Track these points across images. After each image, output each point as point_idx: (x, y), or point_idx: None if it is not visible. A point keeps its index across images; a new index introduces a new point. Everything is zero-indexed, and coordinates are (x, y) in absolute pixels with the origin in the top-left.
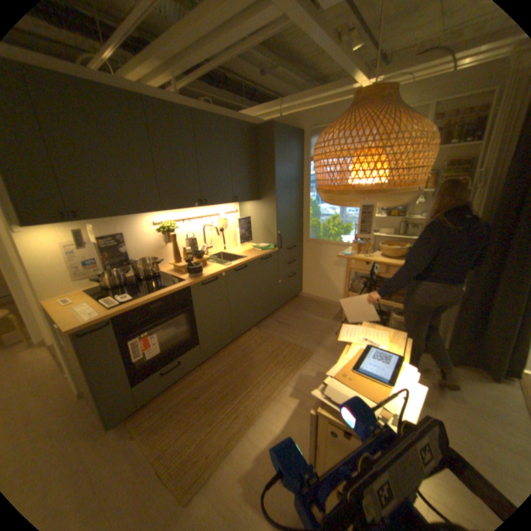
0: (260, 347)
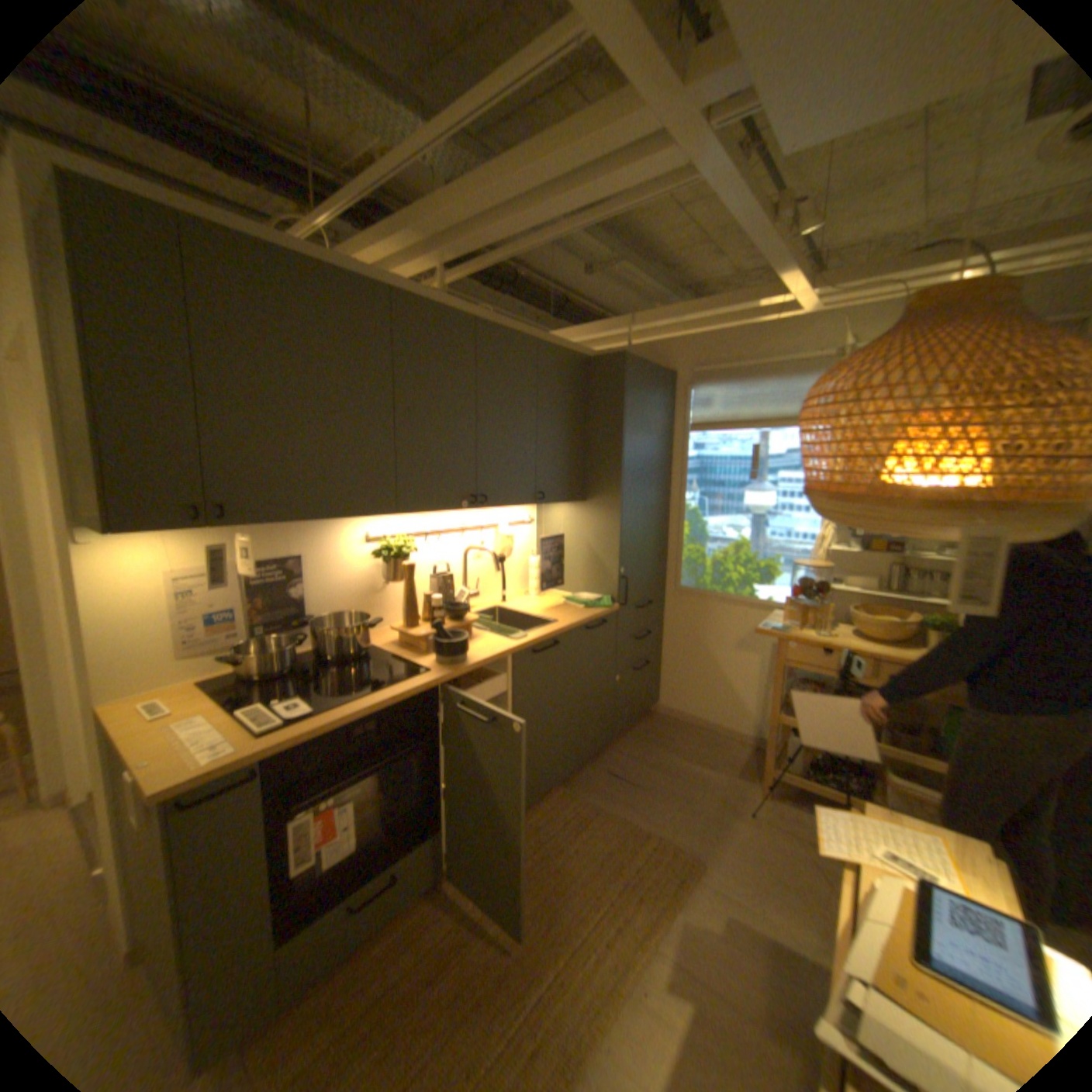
0: (578, 840)
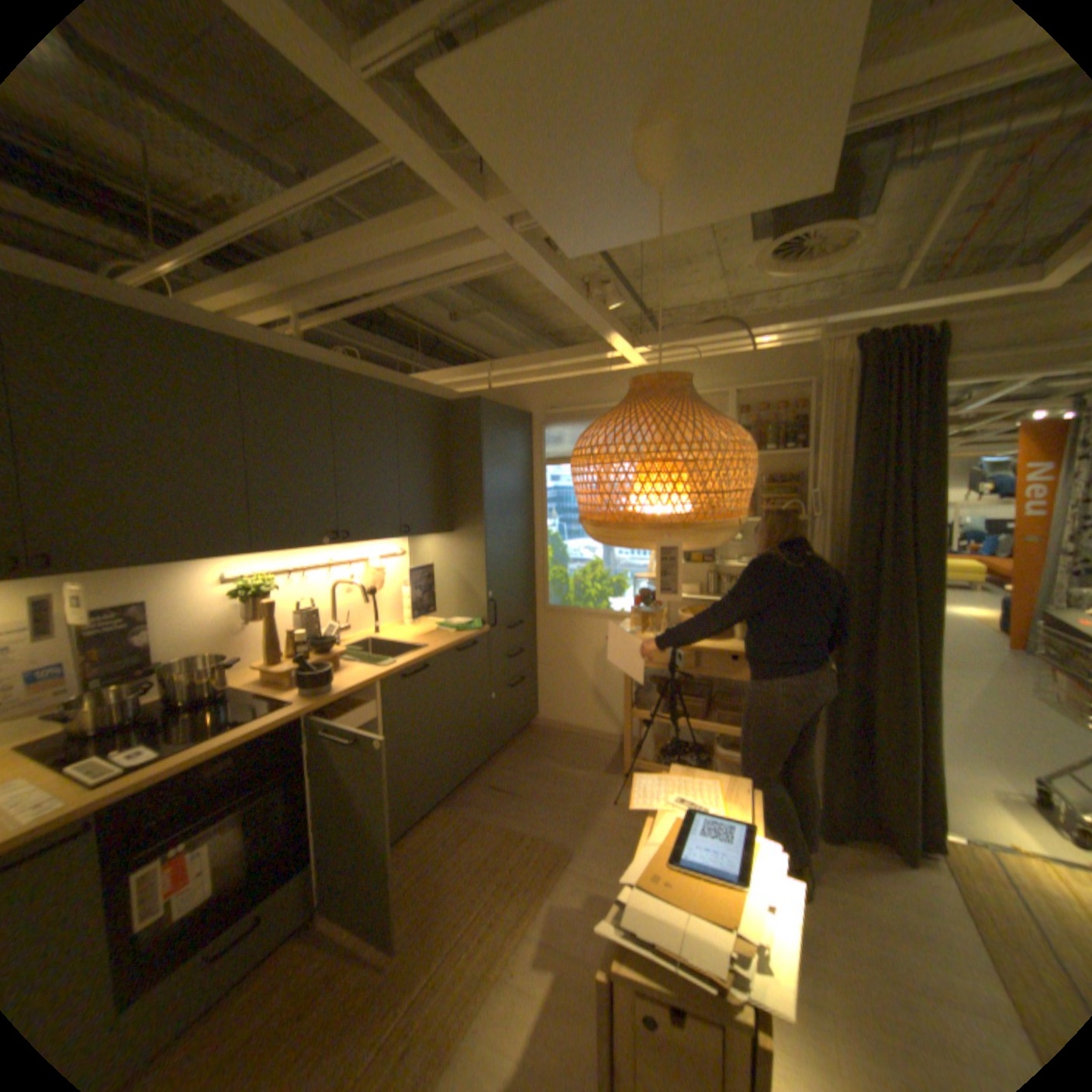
0: (455, 854)
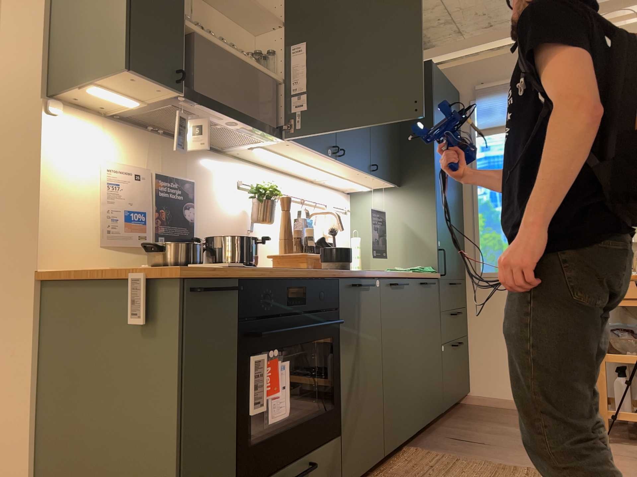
0: (450, 474)
